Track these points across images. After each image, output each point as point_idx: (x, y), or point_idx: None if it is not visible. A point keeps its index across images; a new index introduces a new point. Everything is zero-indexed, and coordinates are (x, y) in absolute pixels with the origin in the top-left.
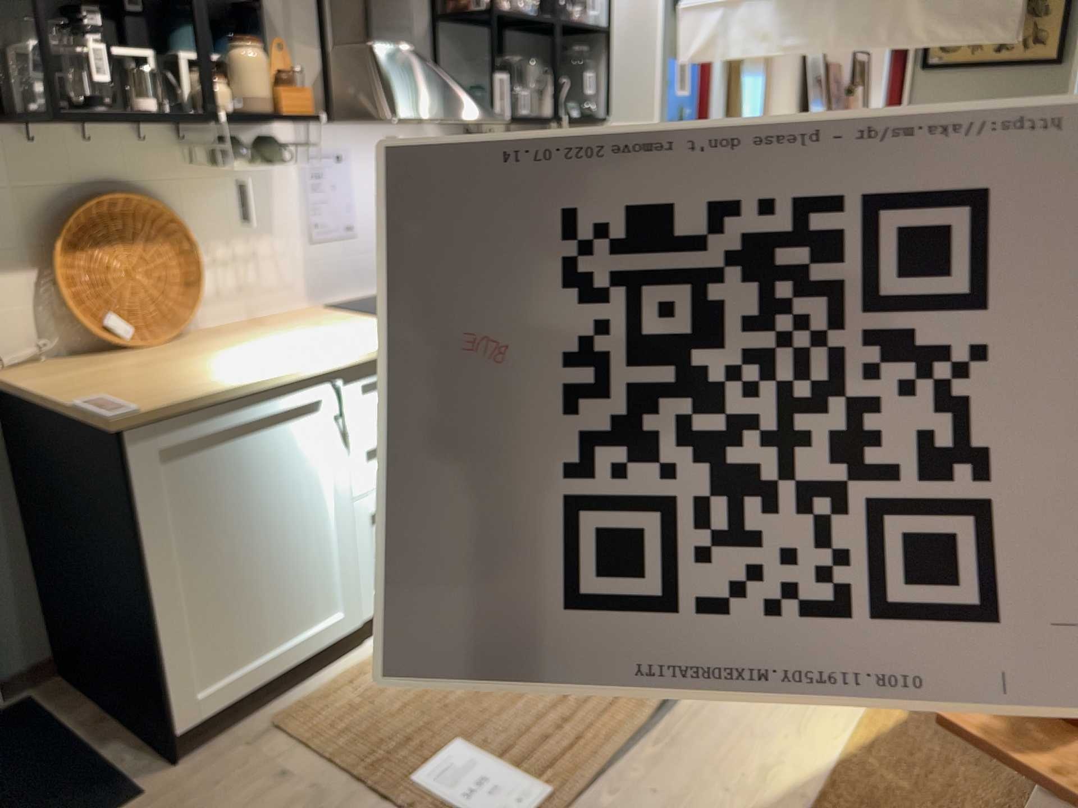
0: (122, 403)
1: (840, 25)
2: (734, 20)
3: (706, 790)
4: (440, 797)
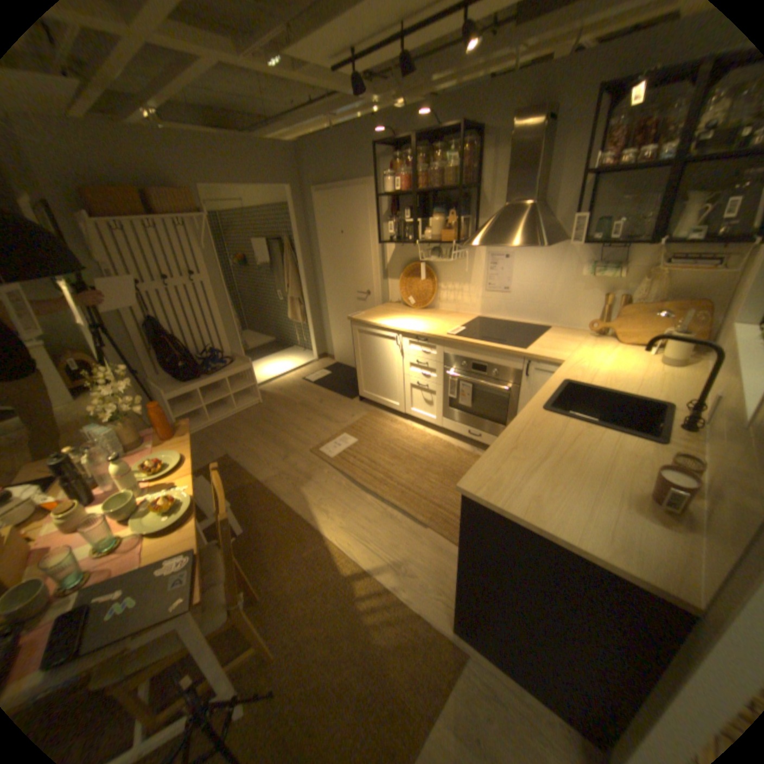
0: (356, 315)
1: None
2: None
3: (323, 494)
4: (336, 439)
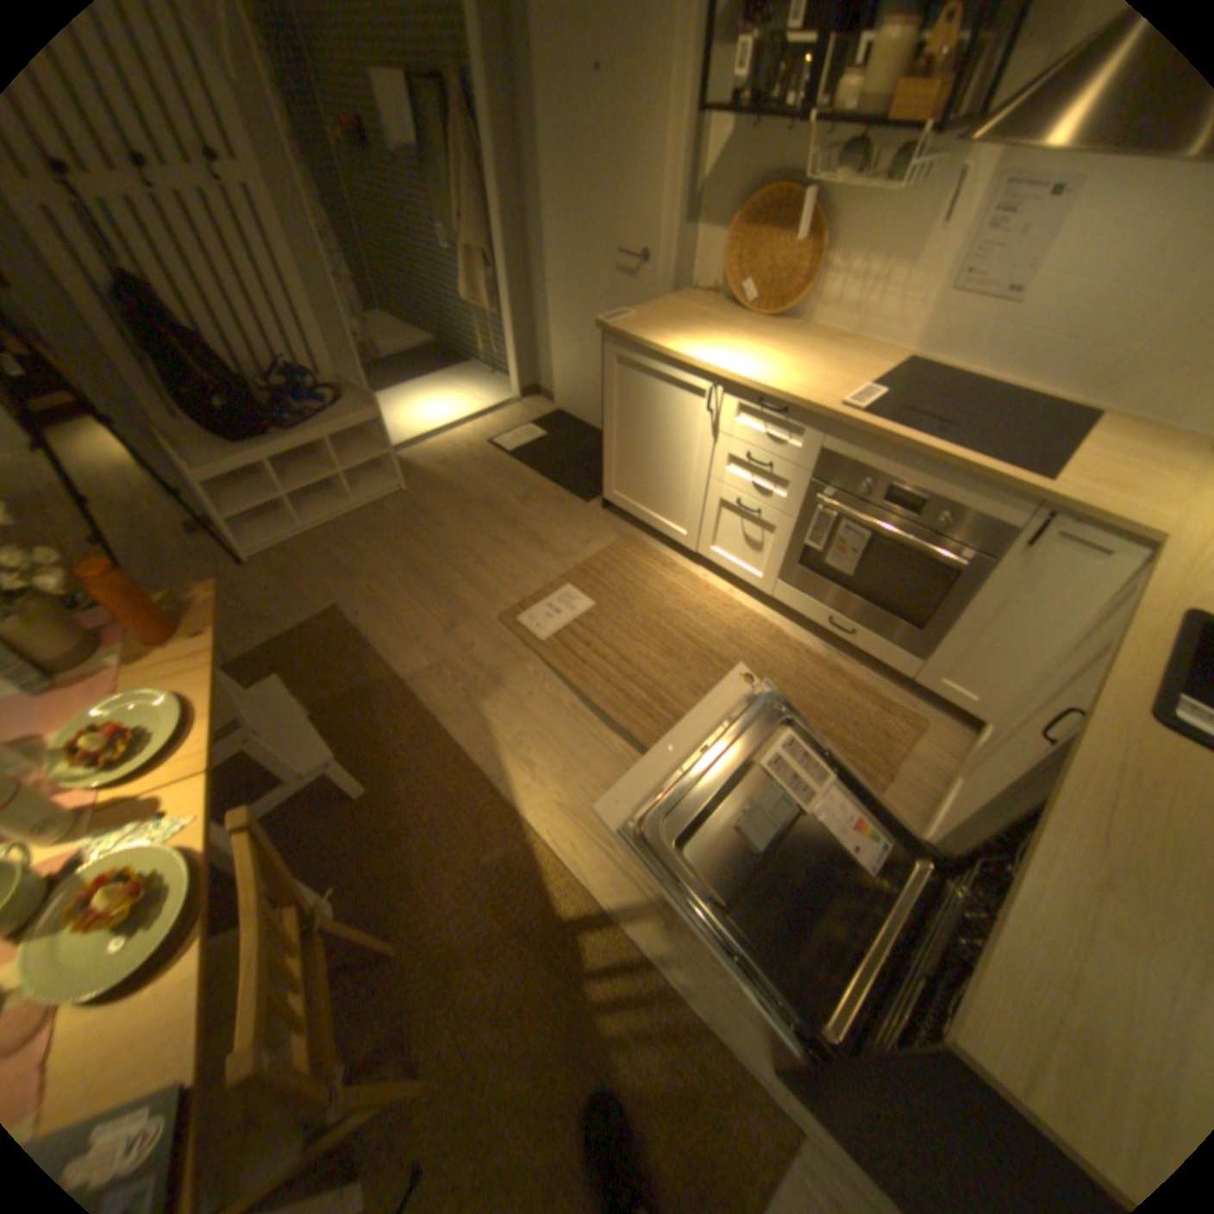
0: (618, 319)
1: None
2: None
3: (526, 721)
4: (554, 595)
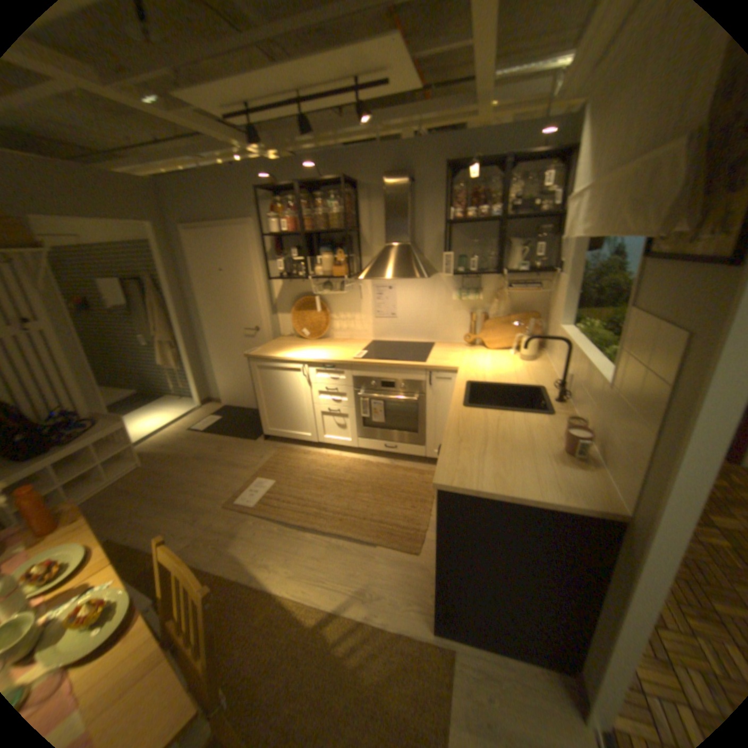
0: (252, 351)
1: (601, 214)
2: (581, 208)
3: (255, 548)
4: (250, 485)
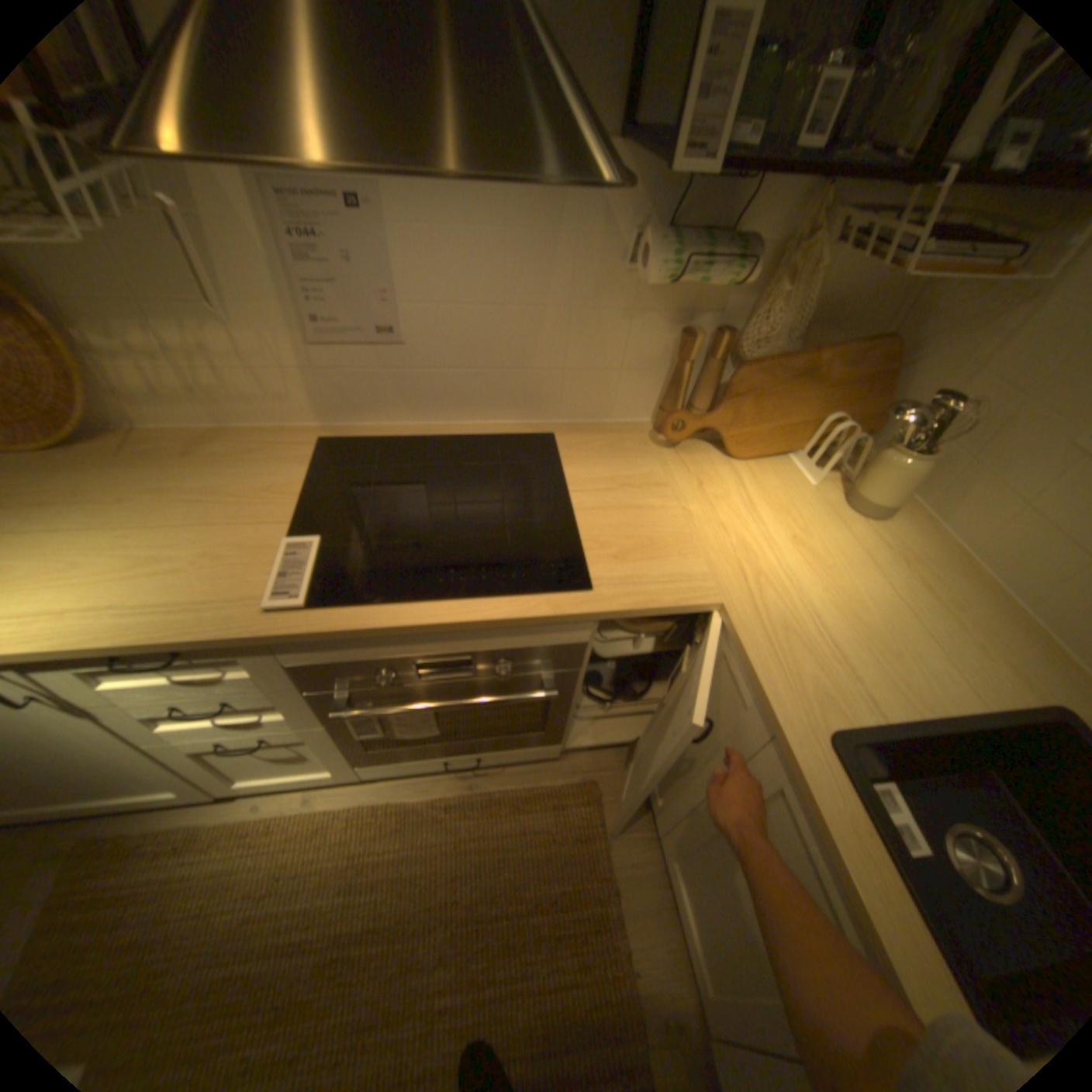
0: None
1: None
2: None
3: None
4: None
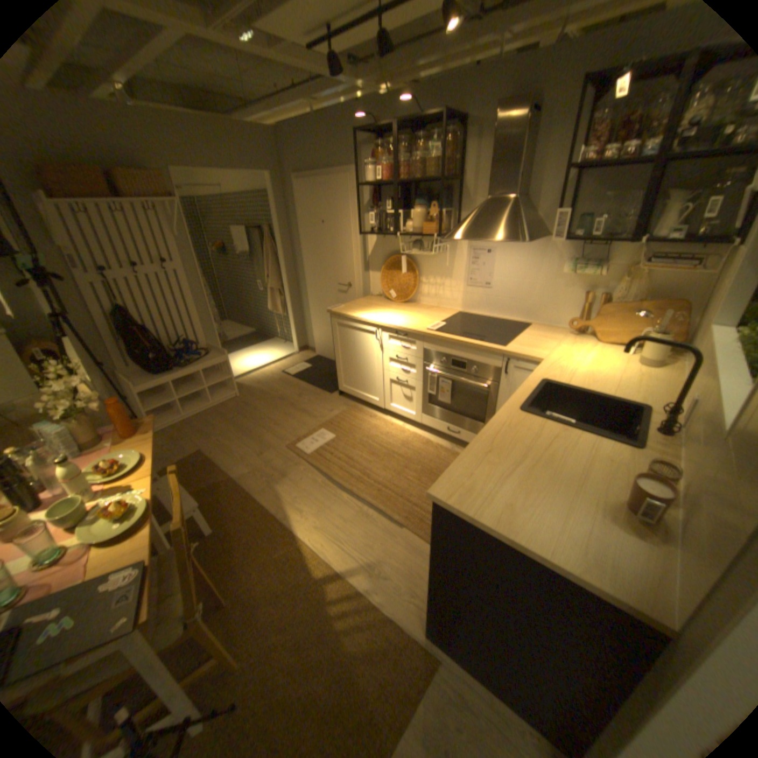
0: (336, 308)
1: None
2: None
3: (298, 492)
4: (314, 434)
